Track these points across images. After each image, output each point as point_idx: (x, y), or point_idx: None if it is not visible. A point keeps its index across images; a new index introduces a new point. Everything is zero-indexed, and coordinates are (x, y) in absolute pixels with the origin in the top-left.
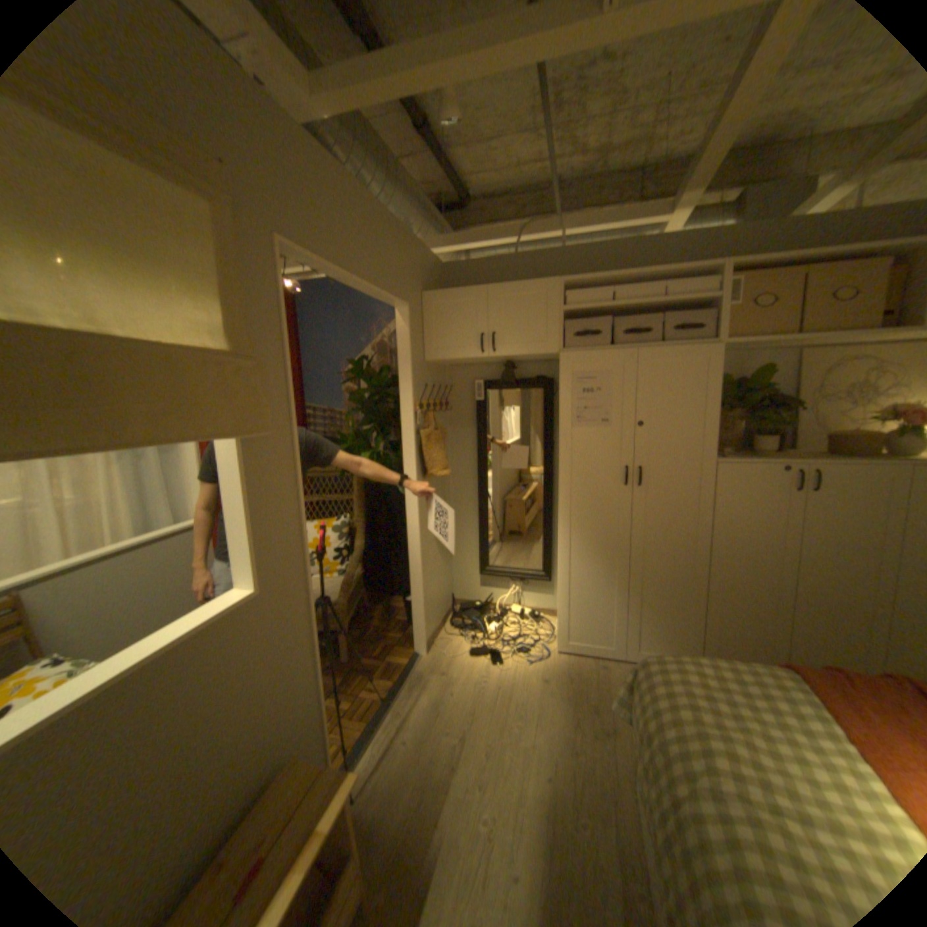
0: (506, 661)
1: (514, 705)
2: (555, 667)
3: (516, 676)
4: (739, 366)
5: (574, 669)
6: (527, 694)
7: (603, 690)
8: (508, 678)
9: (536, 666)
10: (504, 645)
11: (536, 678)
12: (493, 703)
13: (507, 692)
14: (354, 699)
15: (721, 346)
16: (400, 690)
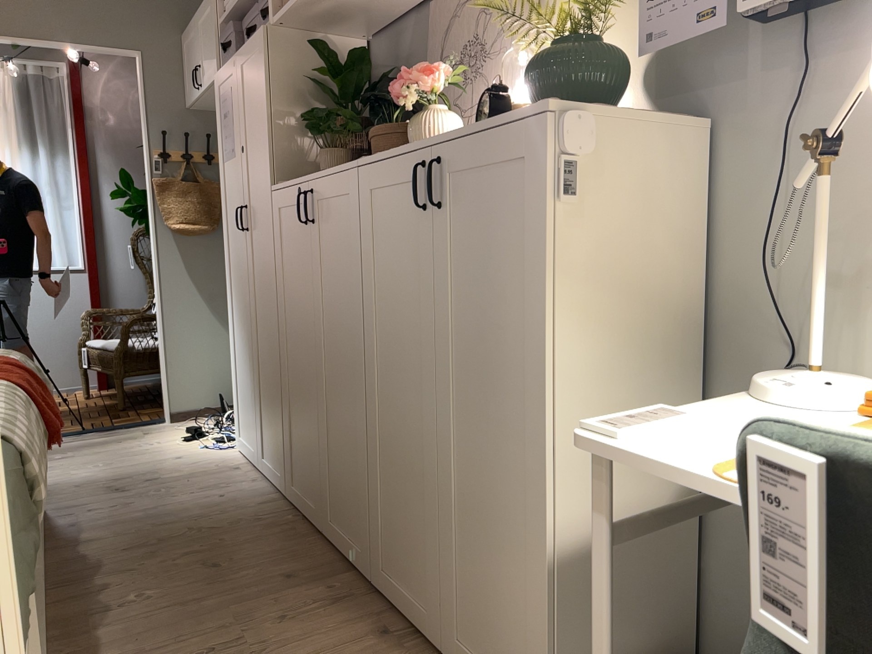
0: (198, 441)
1: (127, 458)
2: (211, 455)
3: (175, 449)
4: (393, 48)
5: (218, 460)
6: (150, 457)
7: (193, 475)
8: (168, 448)
9: (204, 449)
10: (225, 434)
11: (181, 454)
12: (122, 453)
13: (144, 452)
14: (79, 424)
15: (265, 27)
16: (108, 430)
